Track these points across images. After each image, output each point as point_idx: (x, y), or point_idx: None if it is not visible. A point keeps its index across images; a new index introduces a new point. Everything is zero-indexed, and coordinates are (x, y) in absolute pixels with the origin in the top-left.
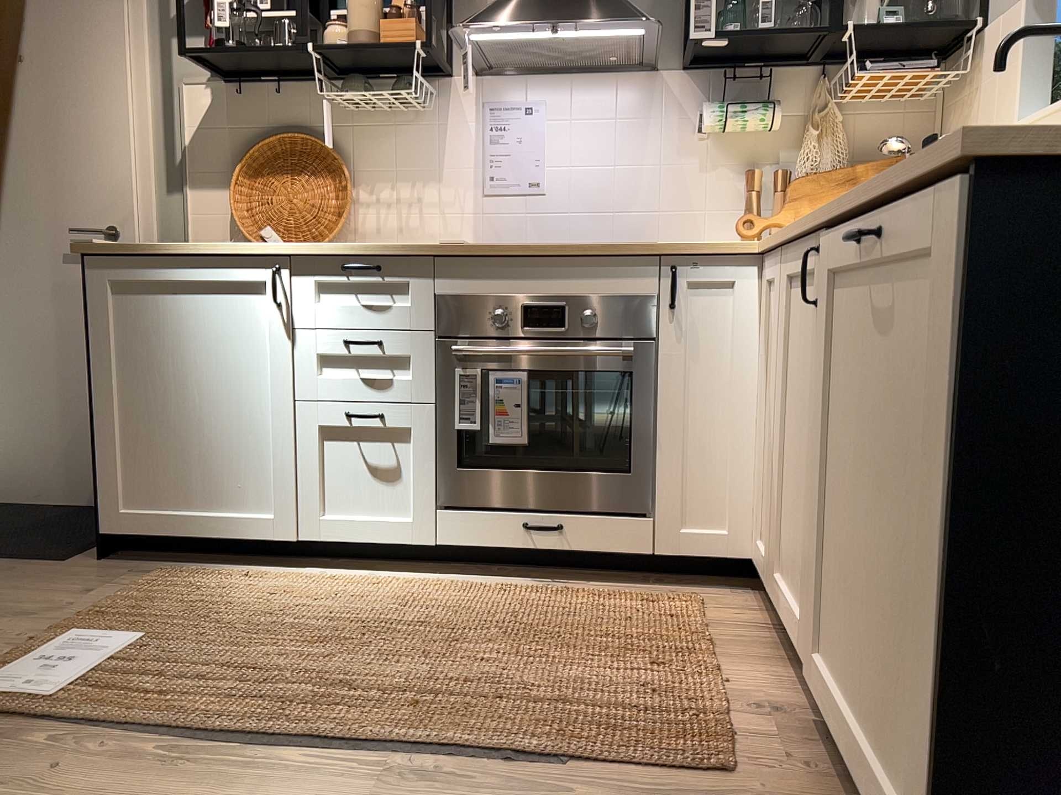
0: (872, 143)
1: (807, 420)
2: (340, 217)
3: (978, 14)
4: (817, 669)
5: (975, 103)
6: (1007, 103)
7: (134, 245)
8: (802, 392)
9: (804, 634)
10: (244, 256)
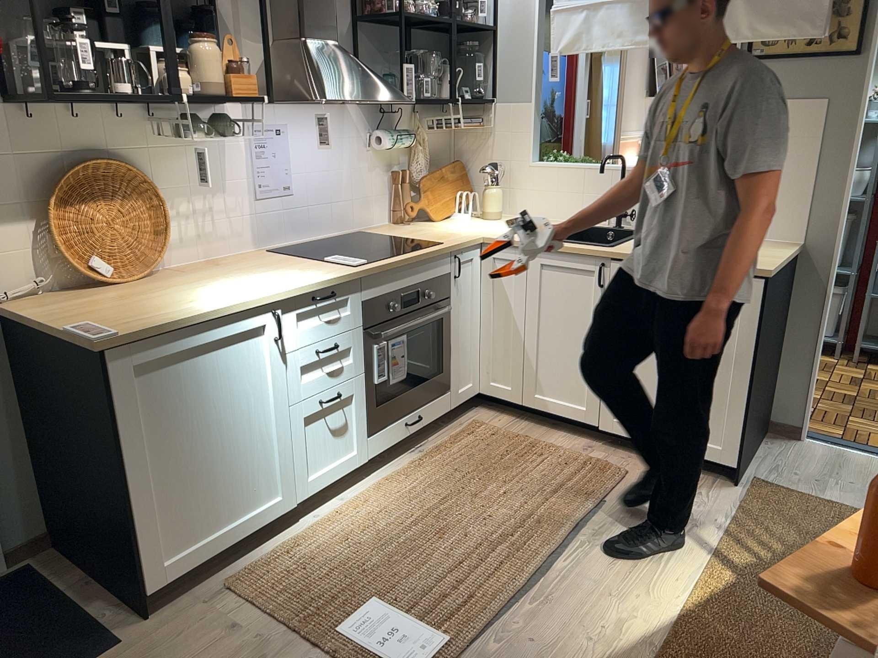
0: (433, 149)
1: (570, 328)
2: (159, 236)
3: (490, 92)
4: (600, 424)
5: (494, 139)
6: (523, 149)
7: (157, 325)
8: (560, 316)
9: (585, 414)
10: (250, 309)
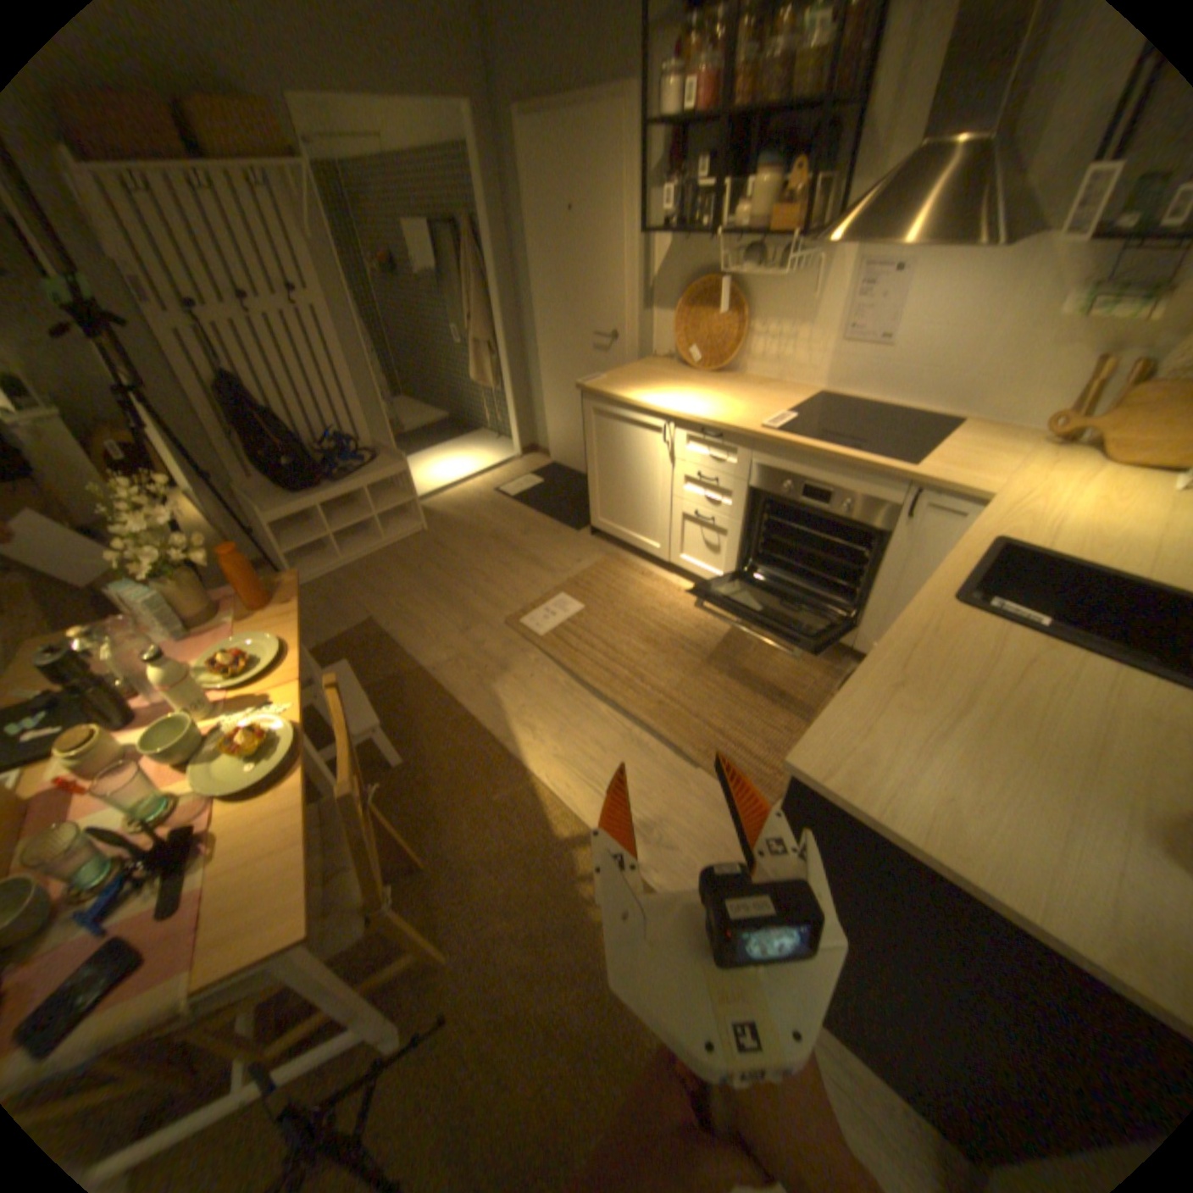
0: None
1: None
2: (738, 345)
3: None
4: None
5: None
6: None
7: (601, 390)
8: None
9: None
10: (651, 410)
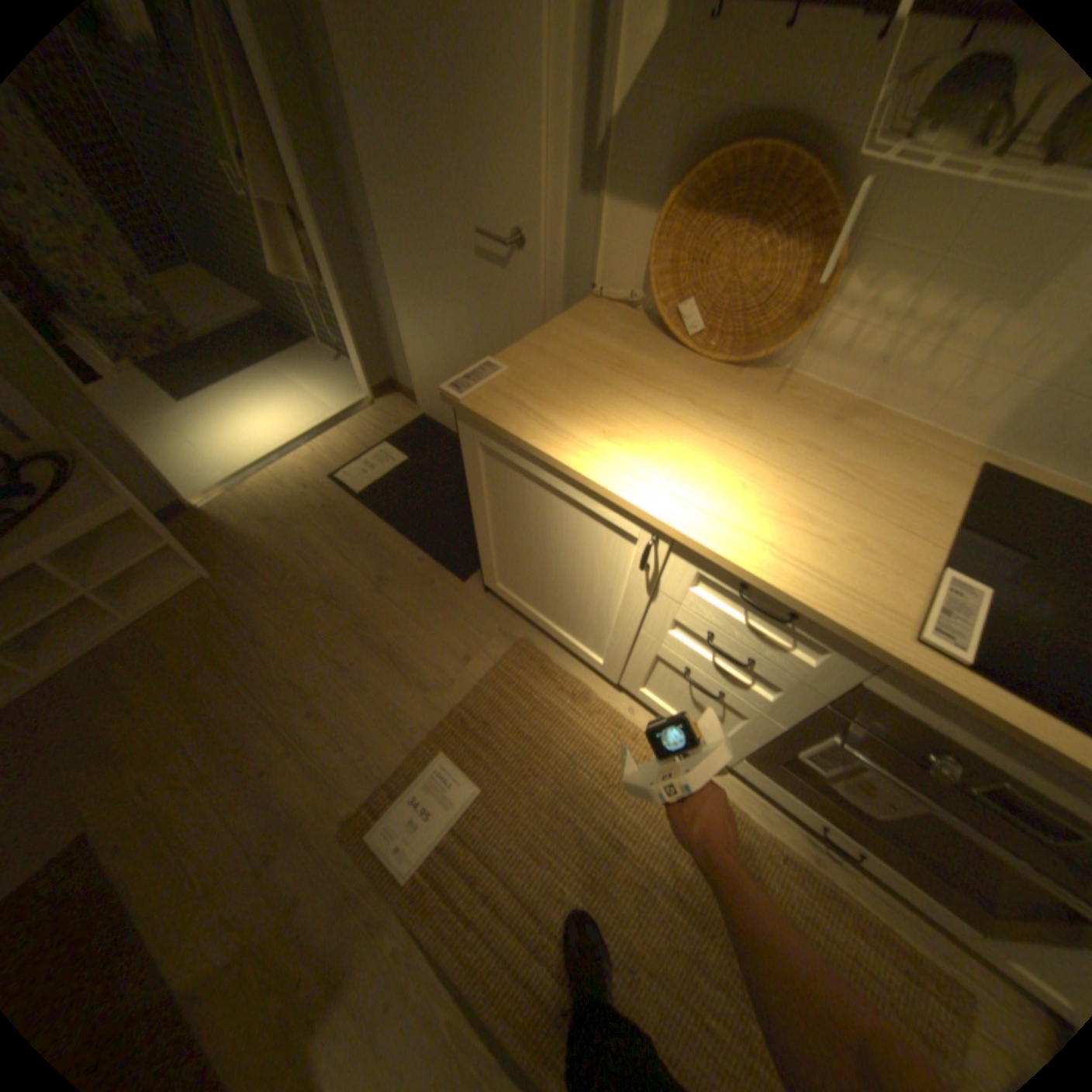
0: None
1: None
2: (802, 317)
3: None
4: None
5: None
6: None
7: (501, 423)
8: None
9: None
10: (621, 505)
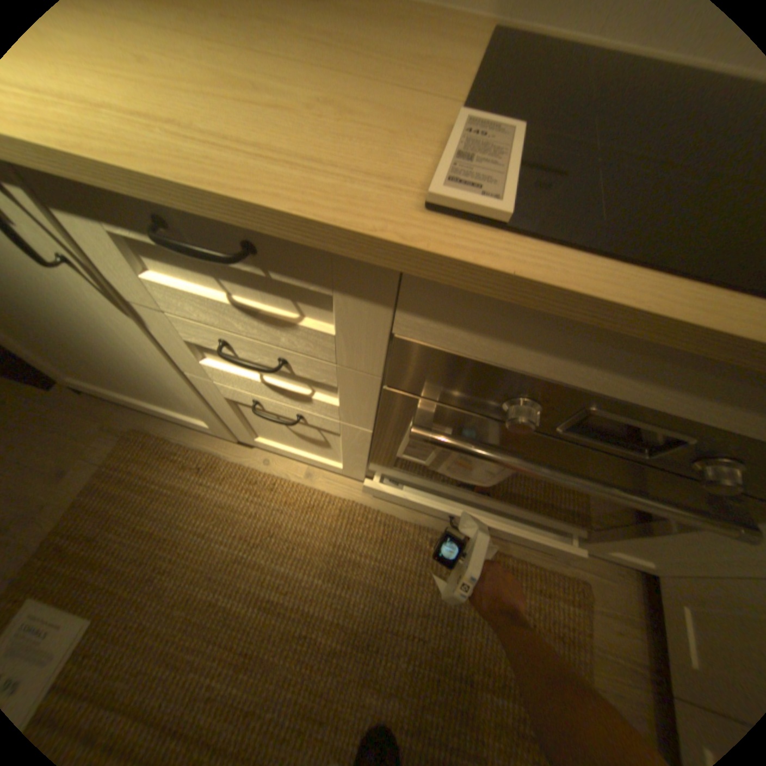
0: None
1: None
2: None
3: None
4: None
5: None
6: None
7: None
8: None
9: None
10: None
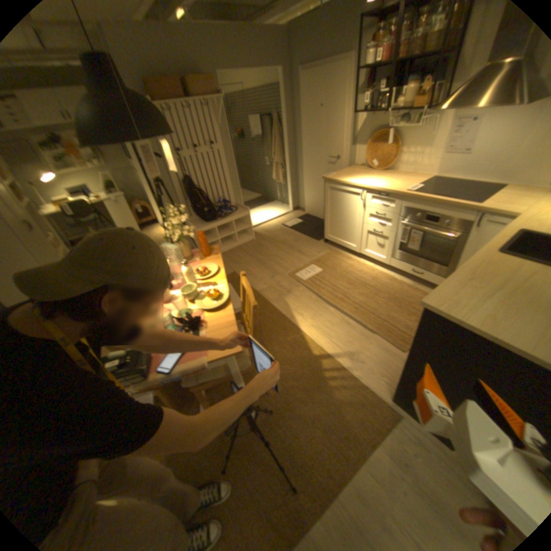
0: None
1: None
2: (395, 158)
3: None
4: None
5: None
6: None
7: (334, 179)
8: None
9: None
10: (356, 186)
